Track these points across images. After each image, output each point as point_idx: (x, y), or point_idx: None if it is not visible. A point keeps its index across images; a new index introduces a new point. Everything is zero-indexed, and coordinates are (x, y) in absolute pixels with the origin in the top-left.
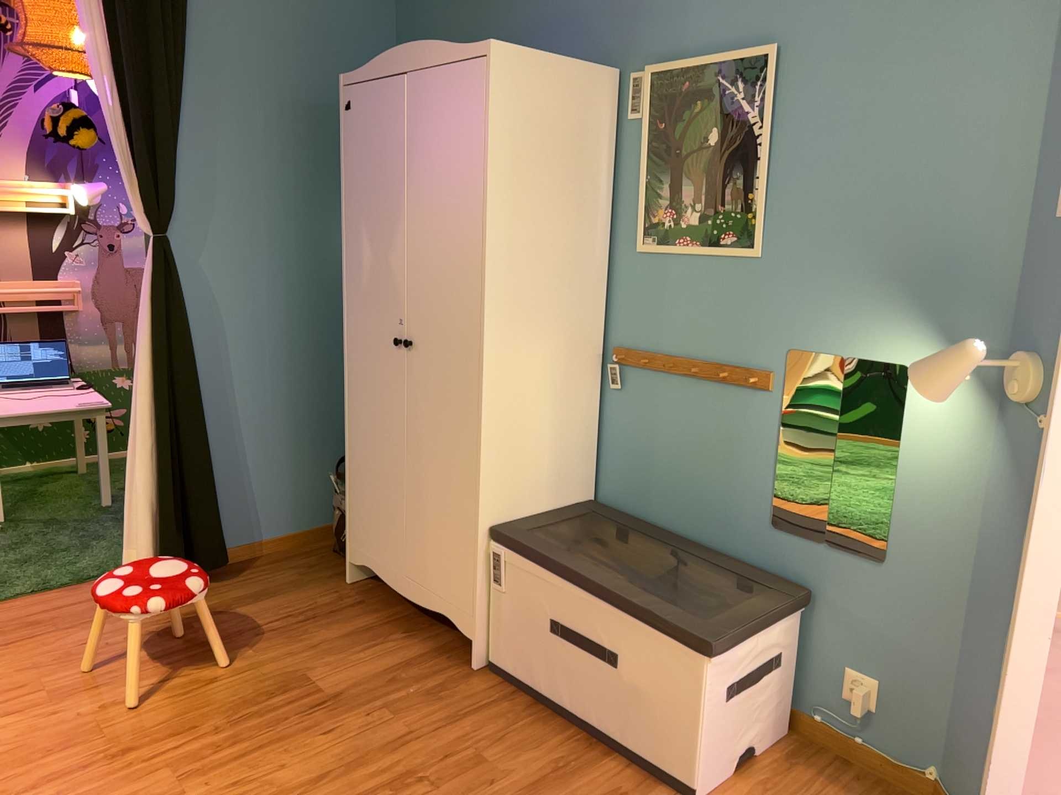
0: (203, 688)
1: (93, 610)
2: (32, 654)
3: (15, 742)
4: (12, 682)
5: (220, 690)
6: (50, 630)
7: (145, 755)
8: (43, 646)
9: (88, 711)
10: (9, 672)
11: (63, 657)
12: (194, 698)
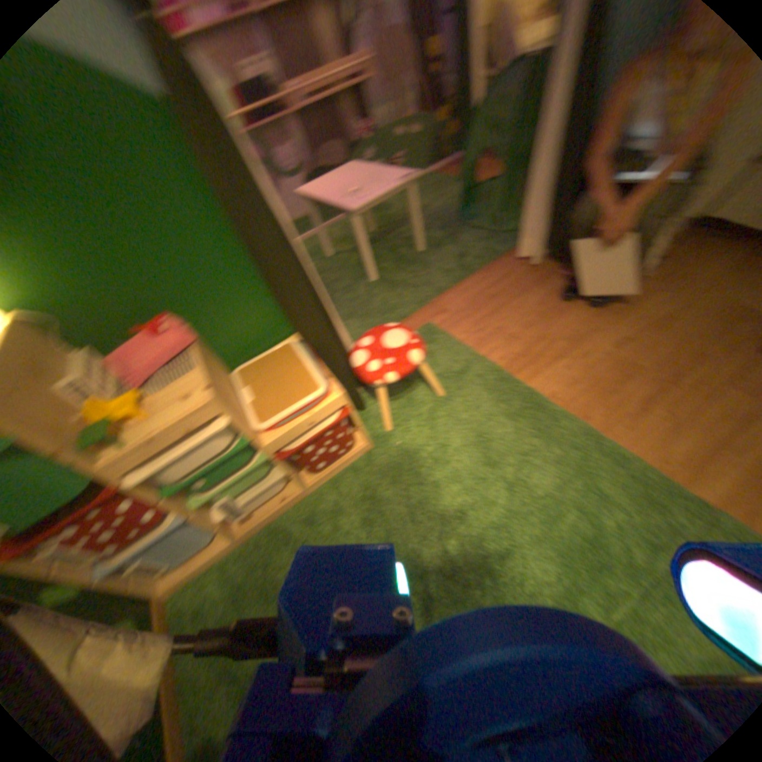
0: (667, 328)
1: (517, 284)
2: (518, 318)
3: (586, 379)
4: (530, 338)
5: (682, 328)
6: (508, 300)
7: (691, 381)
8: (518, 312)
9: (607, 353)
10: (519, 331)
11: (540, 317)
12: (671, 336)
